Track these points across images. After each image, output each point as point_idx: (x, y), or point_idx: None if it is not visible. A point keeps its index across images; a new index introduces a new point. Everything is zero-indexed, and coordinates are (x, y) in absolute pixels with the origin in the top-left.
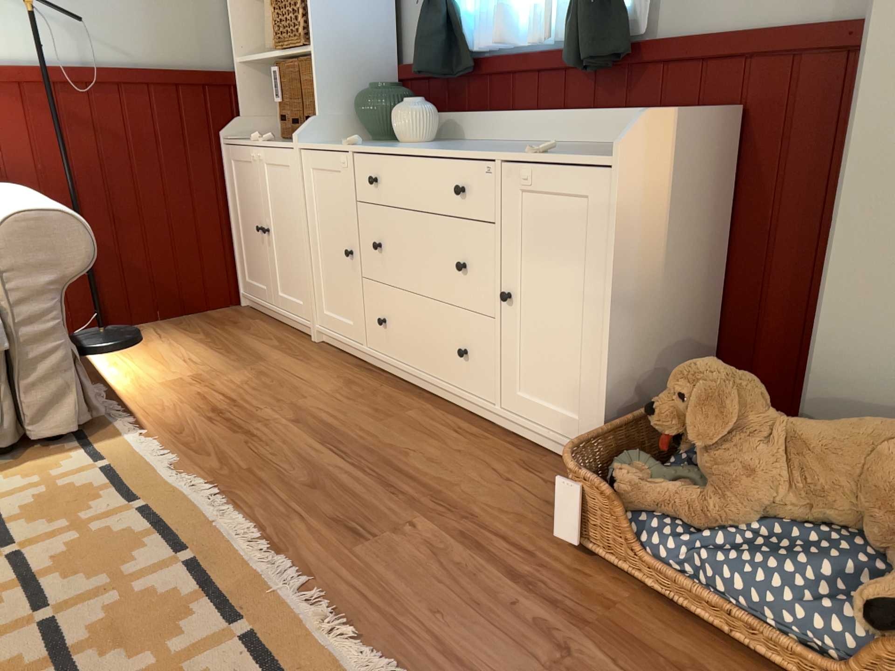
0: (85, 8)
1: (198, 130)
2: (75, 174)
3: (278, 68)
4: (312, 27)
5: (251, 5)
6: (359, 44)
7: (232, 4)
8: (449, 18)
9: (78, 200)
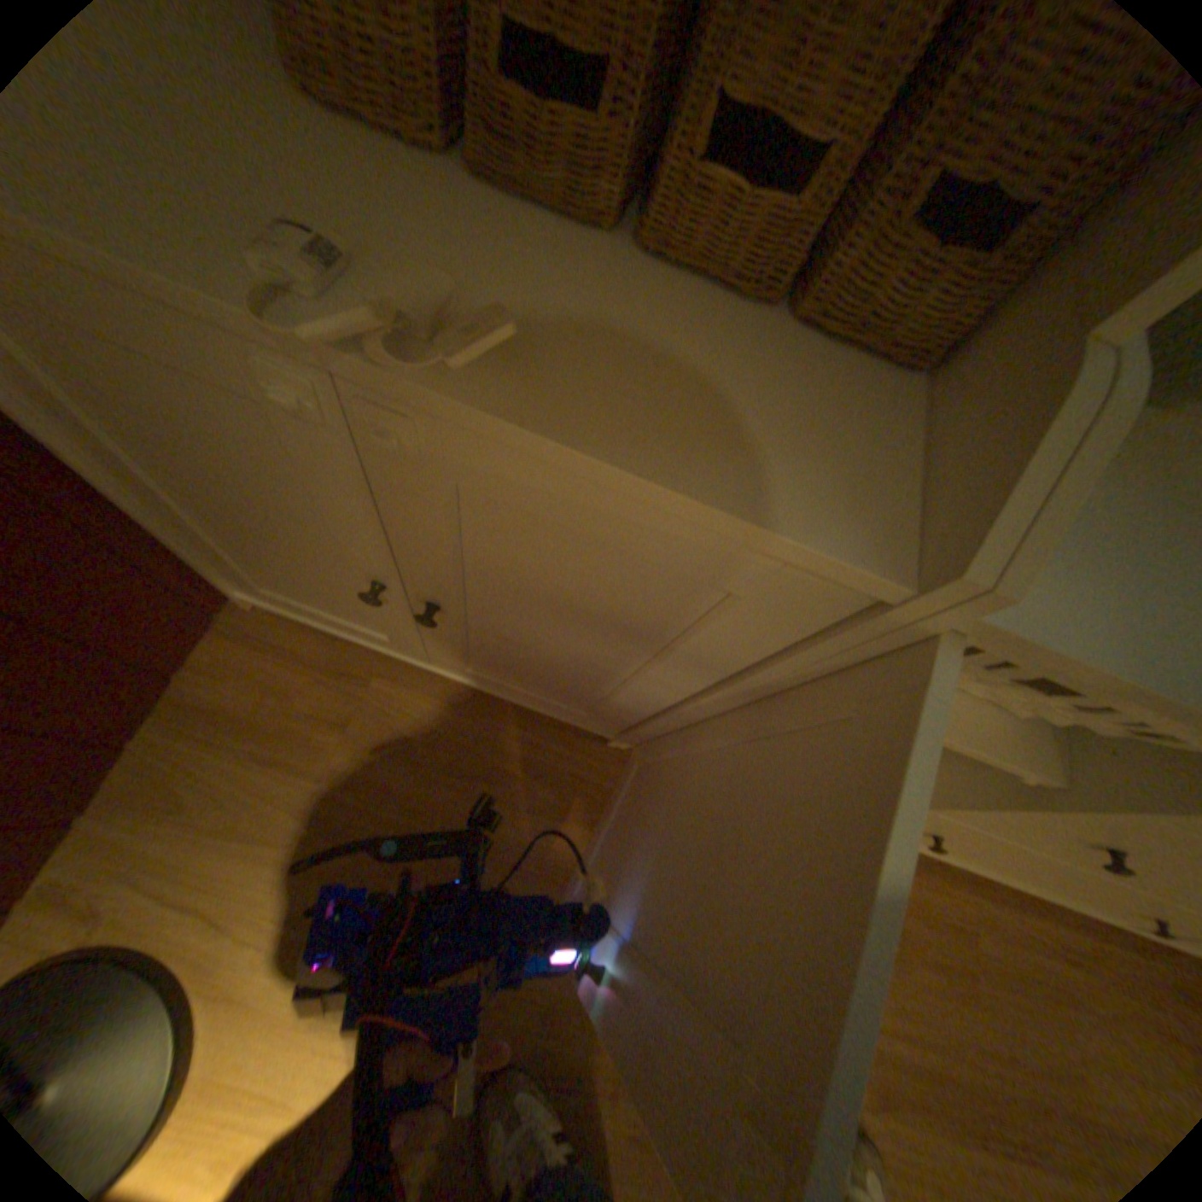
0: None
1: None
2: None
3: None
4: None
5: None
6: None
7: None
8: None
9: None
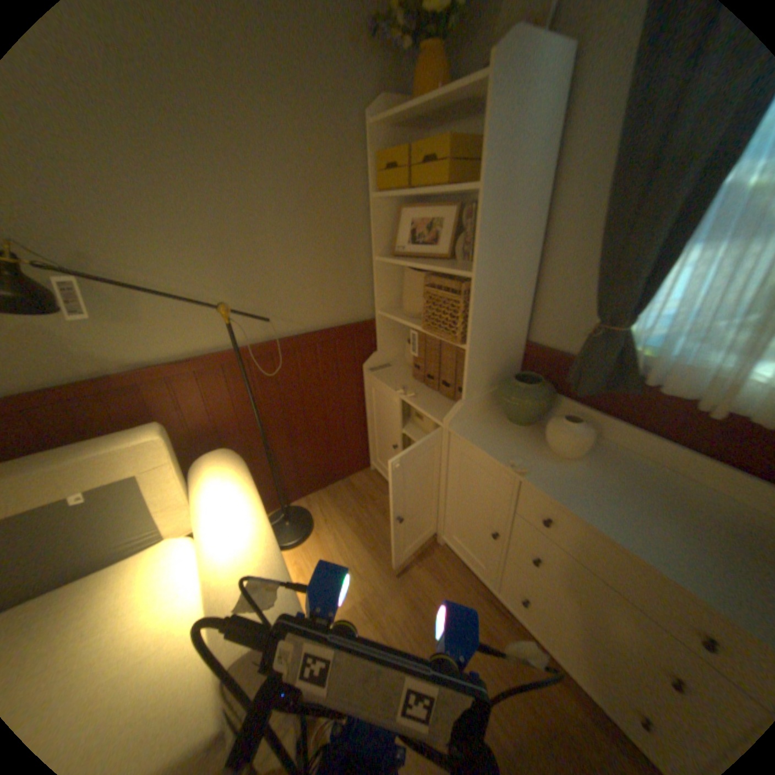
0: (267, 291)
1: (348, 364)
2: (264, 415)
3: (418, 329)
4: (472, 330)
5: (391, 265)
6: (505, 333)
7: (378, 267)
8: (632, 348)
9: (266, 431)
